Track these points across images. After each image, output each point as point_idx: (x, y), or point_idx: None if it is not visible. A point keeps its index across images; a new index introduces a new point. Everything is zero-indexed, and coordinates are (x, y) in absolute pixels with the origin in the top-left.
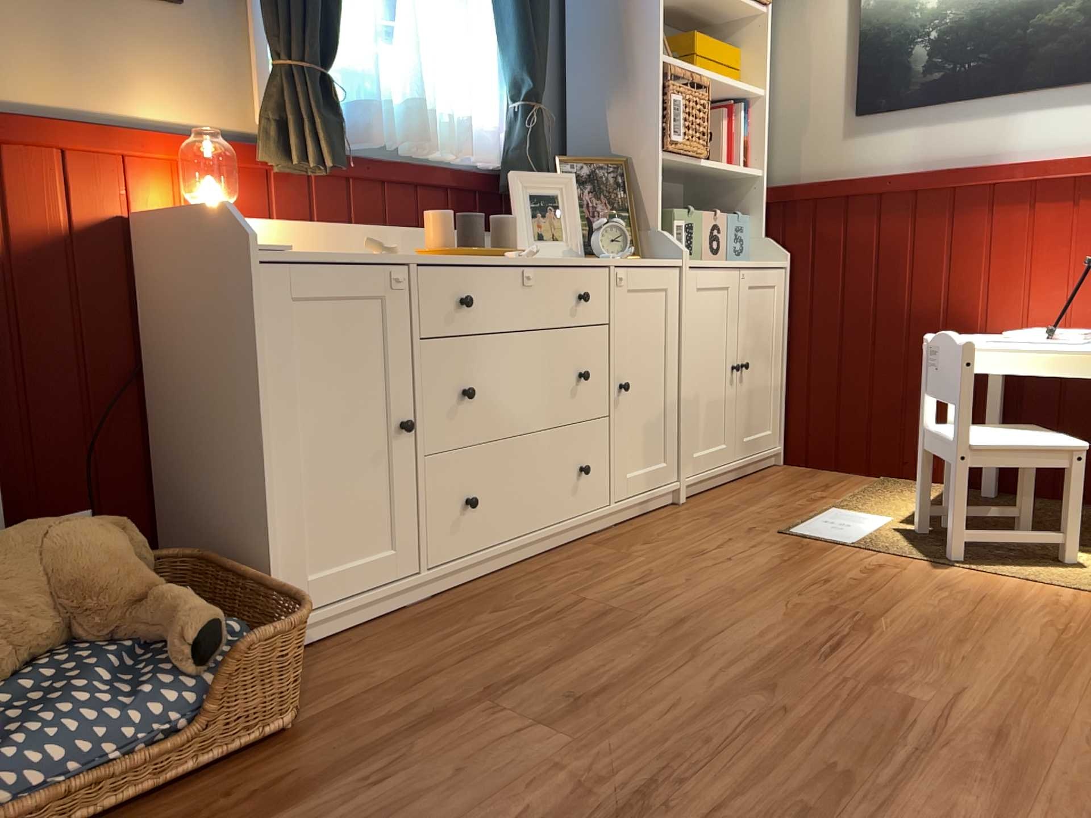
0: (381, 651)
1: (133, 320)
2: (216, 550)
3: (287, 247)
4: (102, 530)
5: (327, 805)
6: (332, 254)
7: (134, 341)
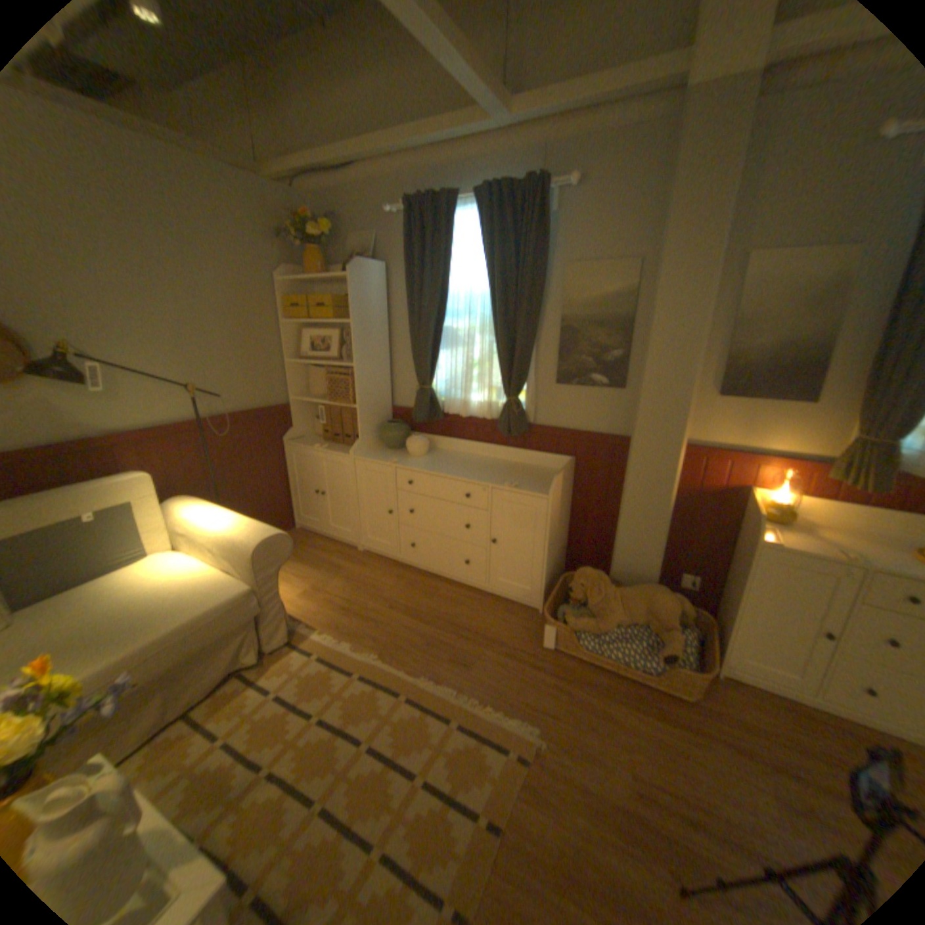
0: (763, 710)
1: (741, 523)
2: (725, 623)
3: (784, 543)
4: (672, 602)
5: (675, 734)
6: (818, 548)
7: (738, 530)
